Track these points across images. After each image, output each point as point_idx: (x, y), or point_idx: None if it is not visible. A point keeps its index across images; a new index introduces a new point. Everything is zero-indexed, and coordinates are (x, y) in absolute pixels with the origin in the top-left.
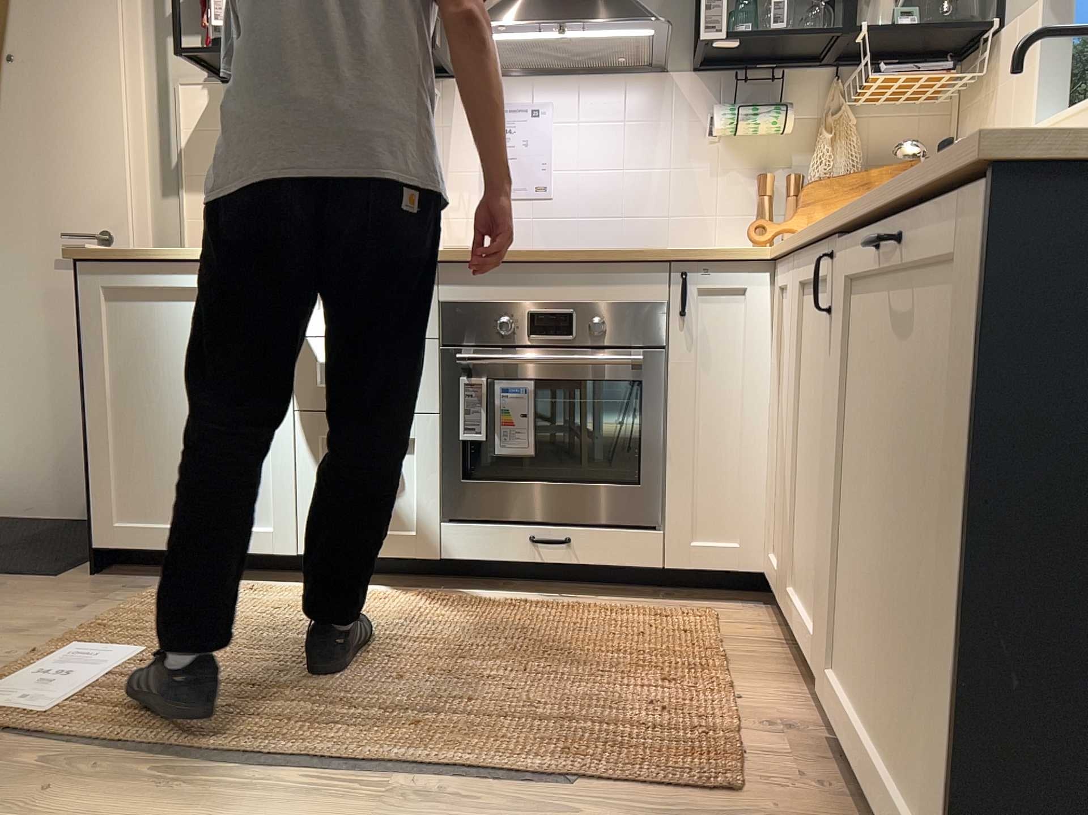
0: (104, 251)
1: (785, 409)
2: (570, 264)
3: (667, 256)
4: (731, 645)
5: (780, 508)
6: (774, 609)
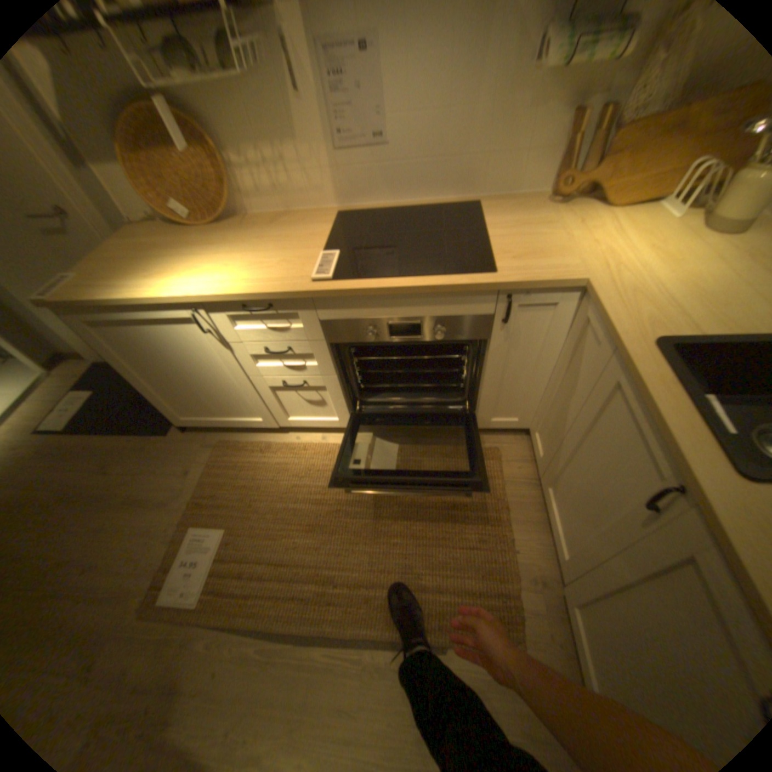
0: (63, 301)
1: (565, 389)
2: (416, 294)
3: (495, 287)
4: (508, 487)
5: (545, 422)
6: (529, 439)
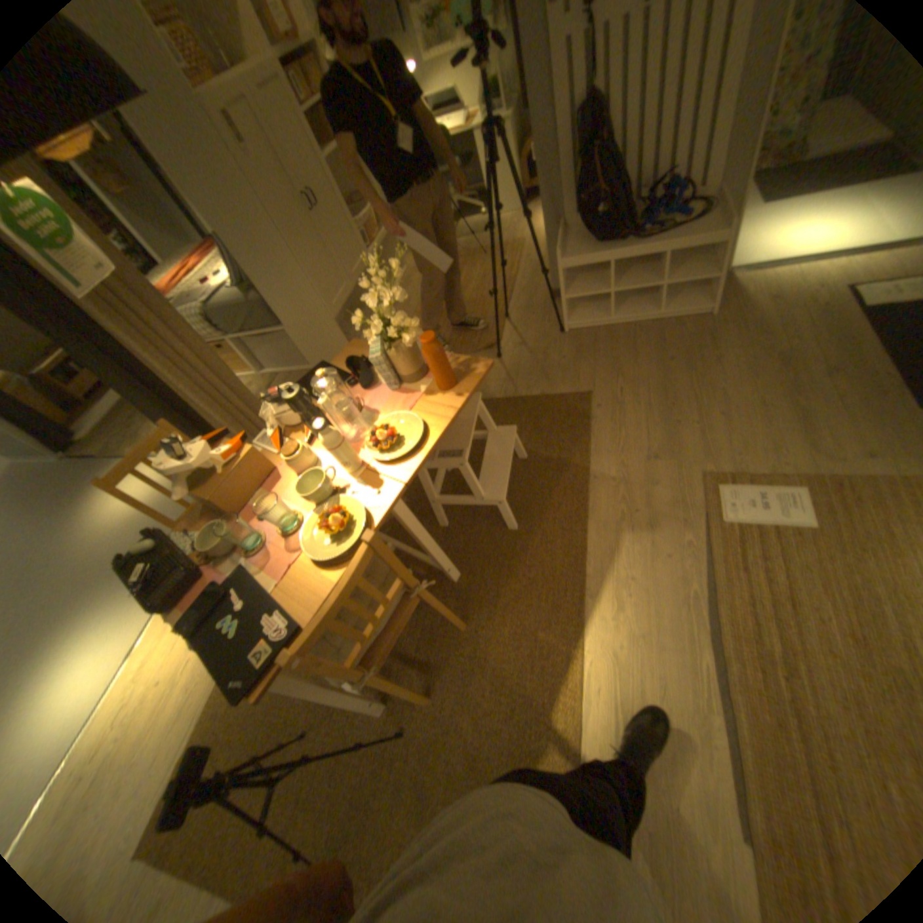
0: None
1: None
2: None
3: None
4: None
5: None
6: None
